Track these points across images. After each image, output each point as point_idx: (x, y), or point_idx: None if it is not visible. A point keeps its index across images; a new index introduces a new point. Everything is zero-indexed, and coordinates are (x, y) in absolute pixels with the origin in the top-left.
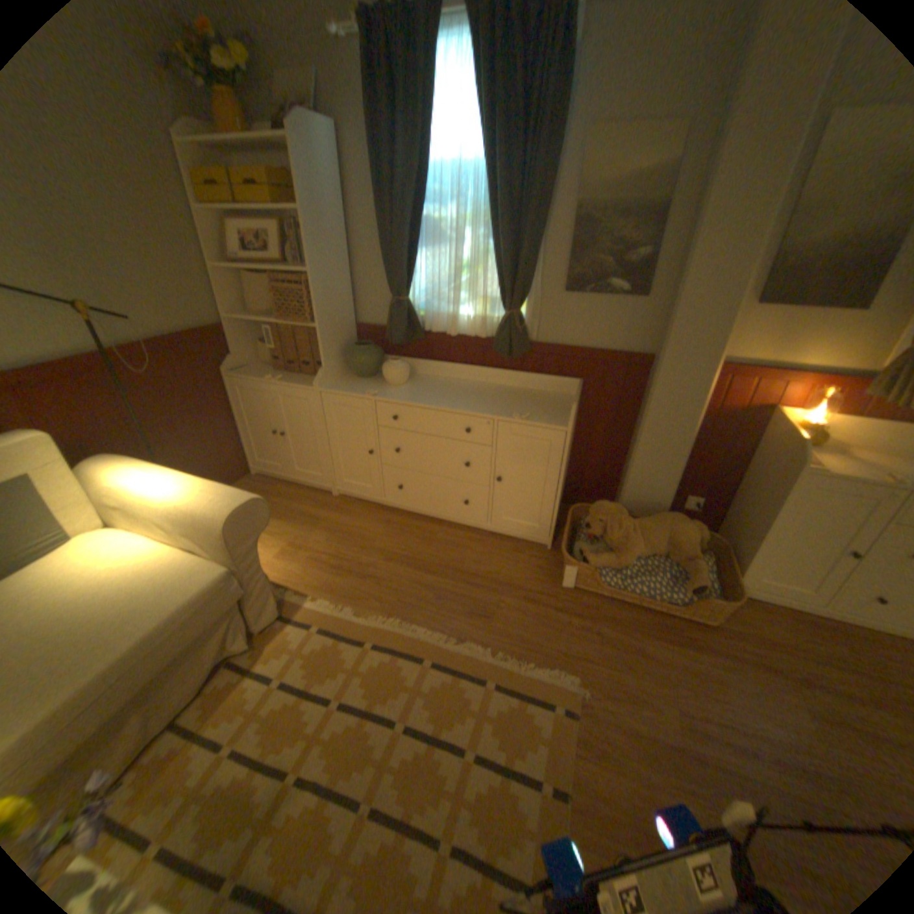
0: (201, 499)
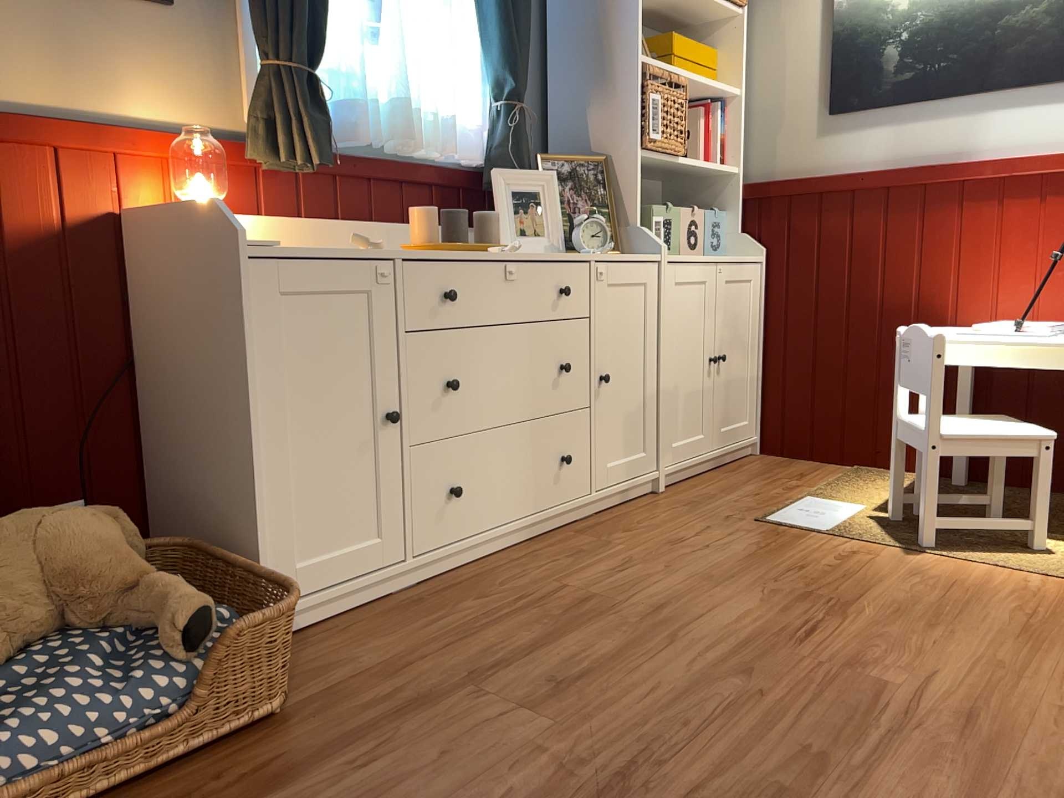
0: None
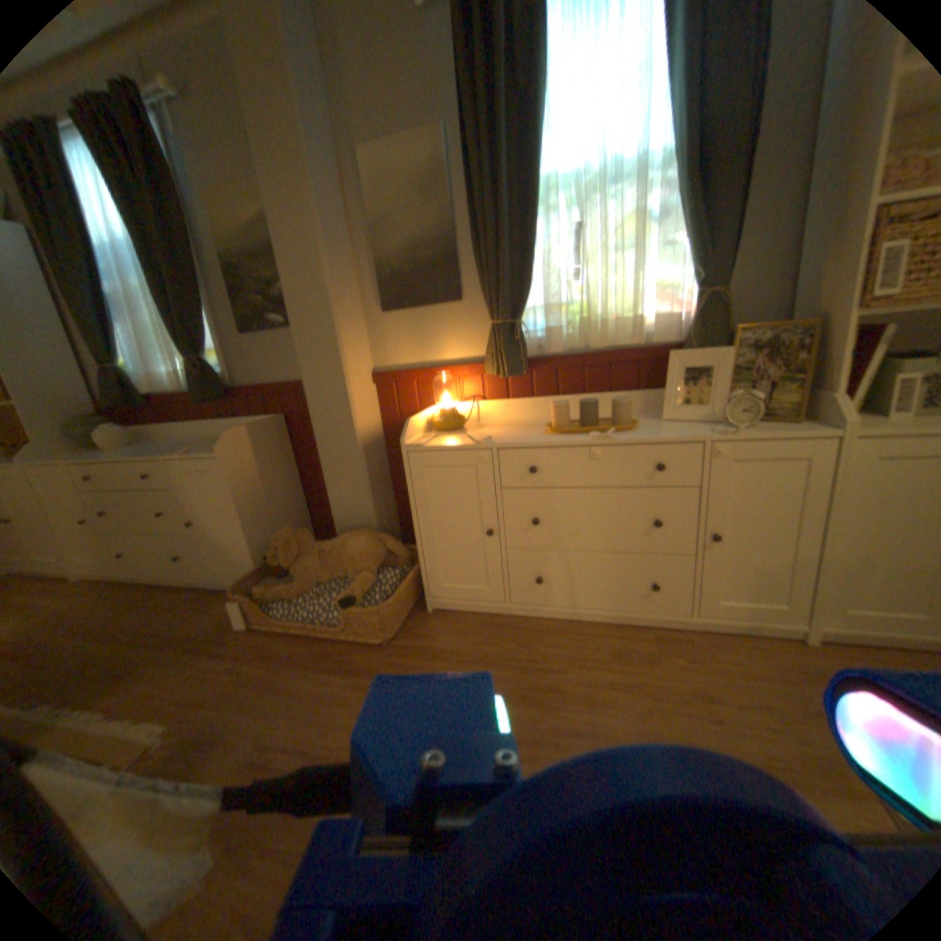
0: None
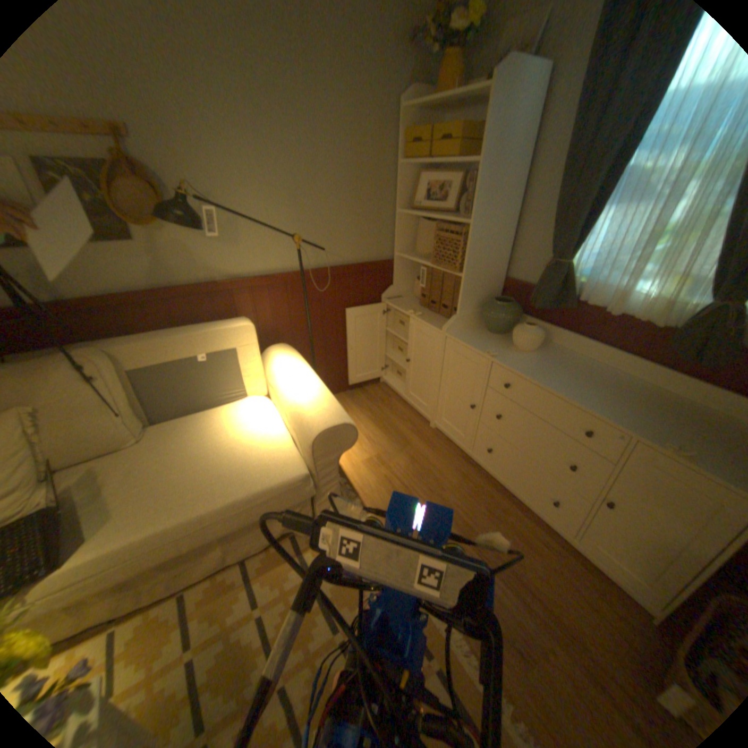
0: (312, 407)
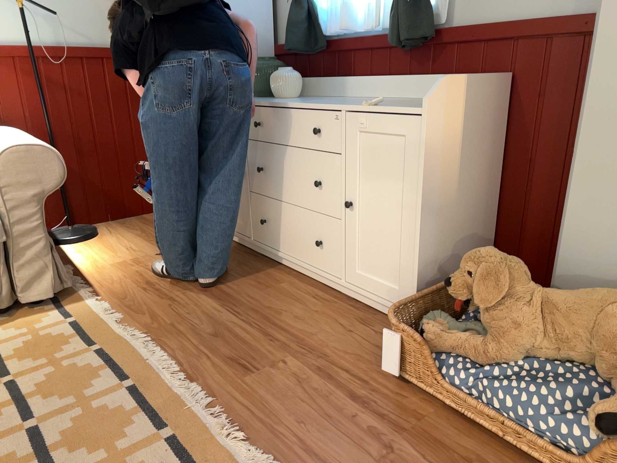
0: (9, 142)
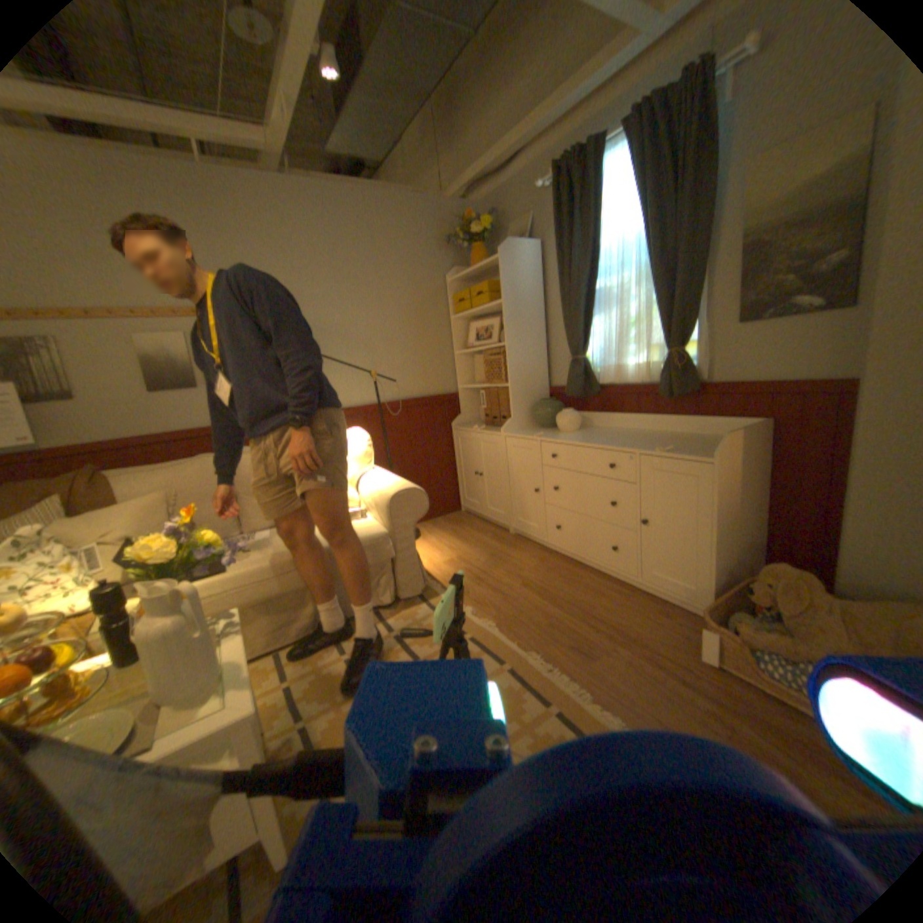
0: (388, 484)
